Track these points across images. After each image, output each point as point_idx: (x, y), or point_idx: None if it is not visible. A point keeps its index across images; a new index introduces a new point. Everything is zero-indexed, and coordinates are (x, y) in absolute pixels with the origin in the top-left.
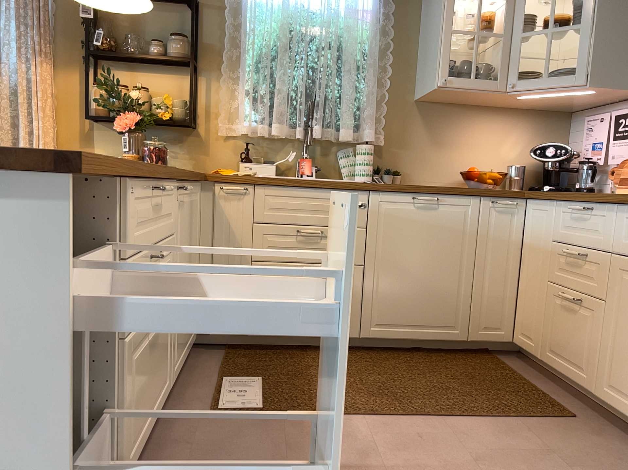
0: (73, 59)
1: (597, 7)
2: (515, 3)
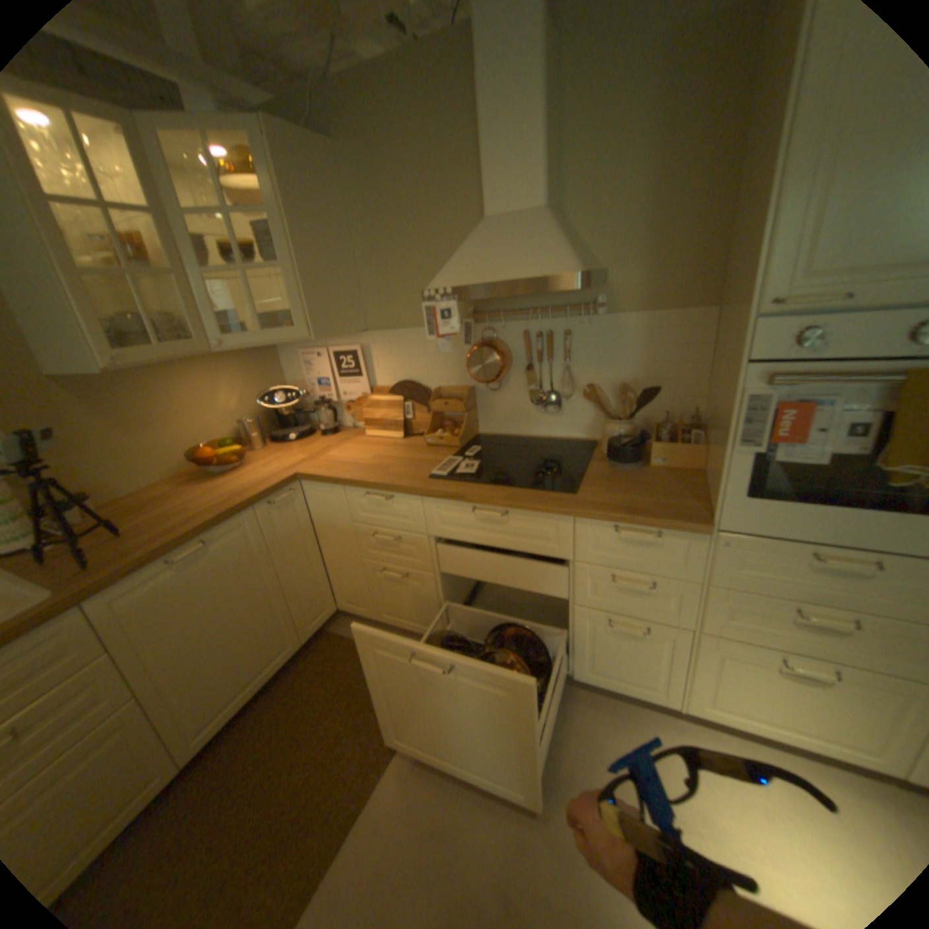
0: None
1: (289, 240)
2: (165, 218)
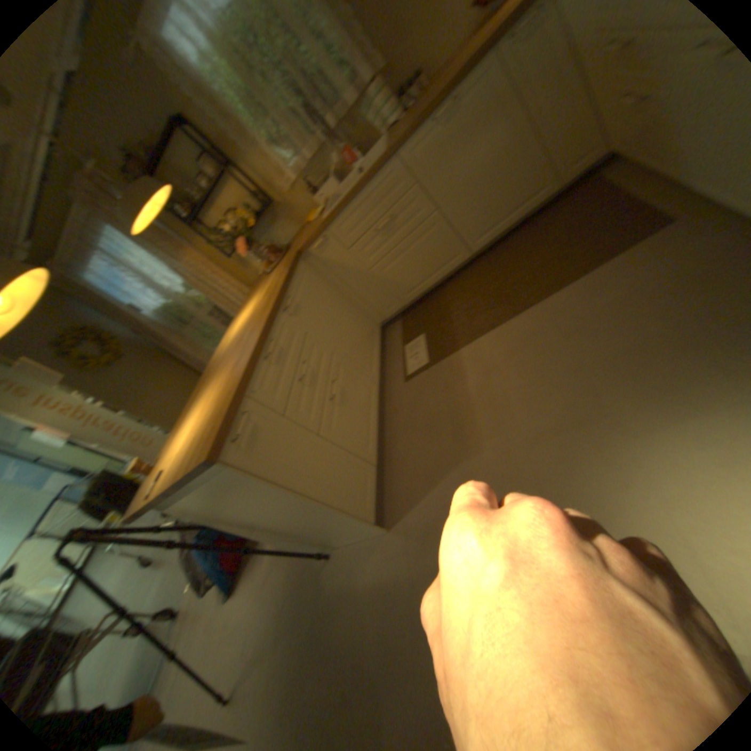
0: (186, 232)
1: None
2: None
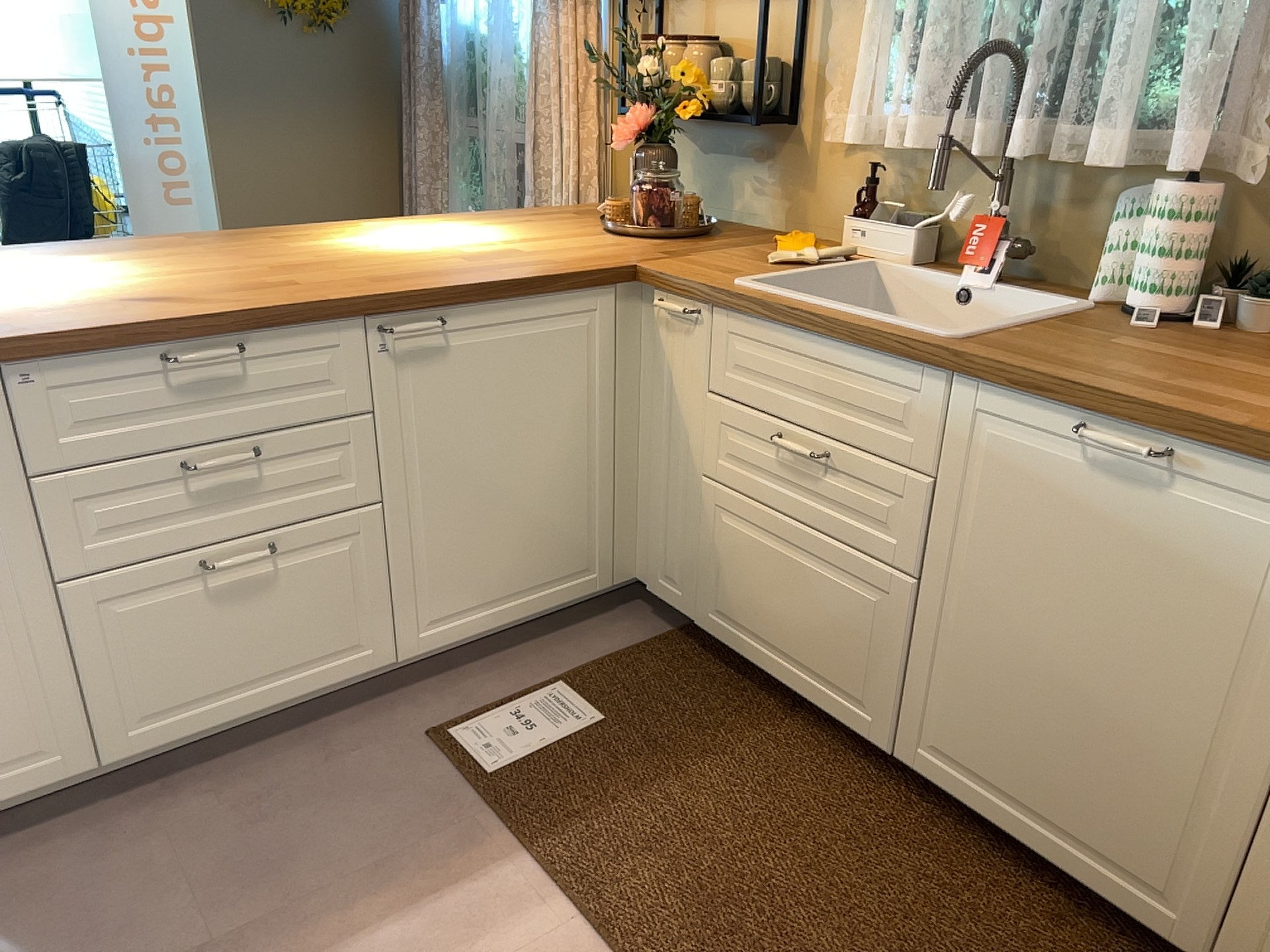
0: None
1: None
2: None
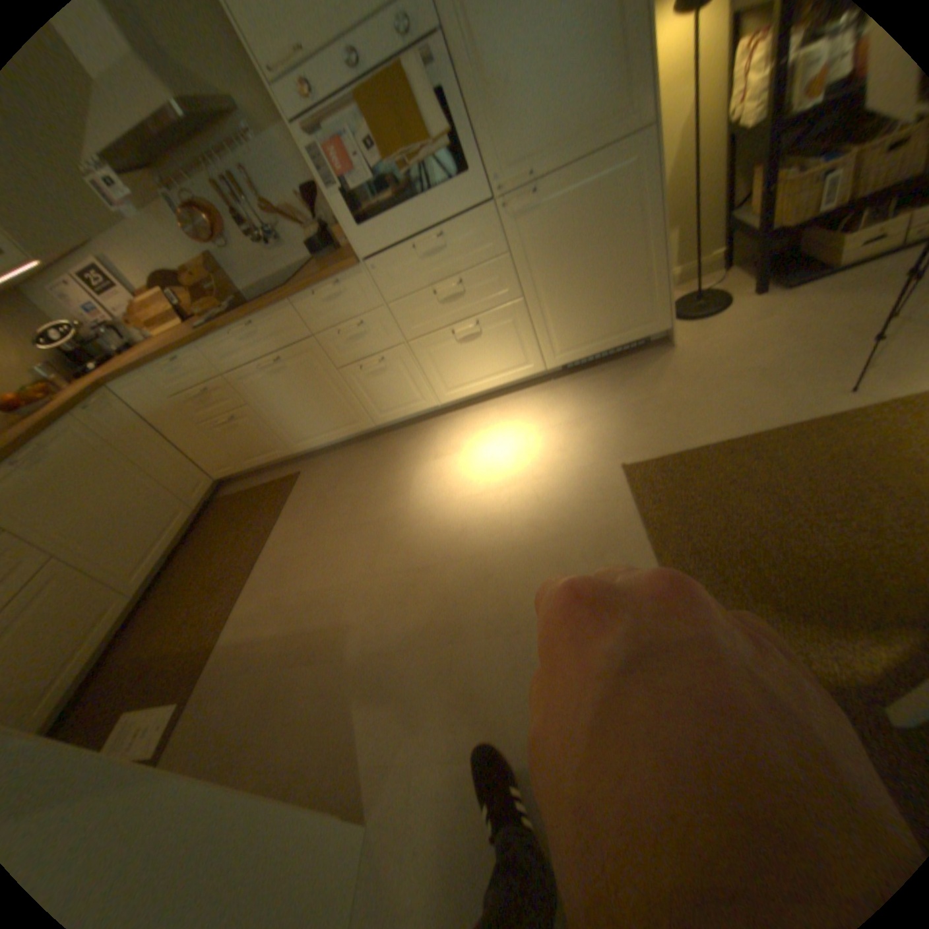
0: None
1: None
2: None
